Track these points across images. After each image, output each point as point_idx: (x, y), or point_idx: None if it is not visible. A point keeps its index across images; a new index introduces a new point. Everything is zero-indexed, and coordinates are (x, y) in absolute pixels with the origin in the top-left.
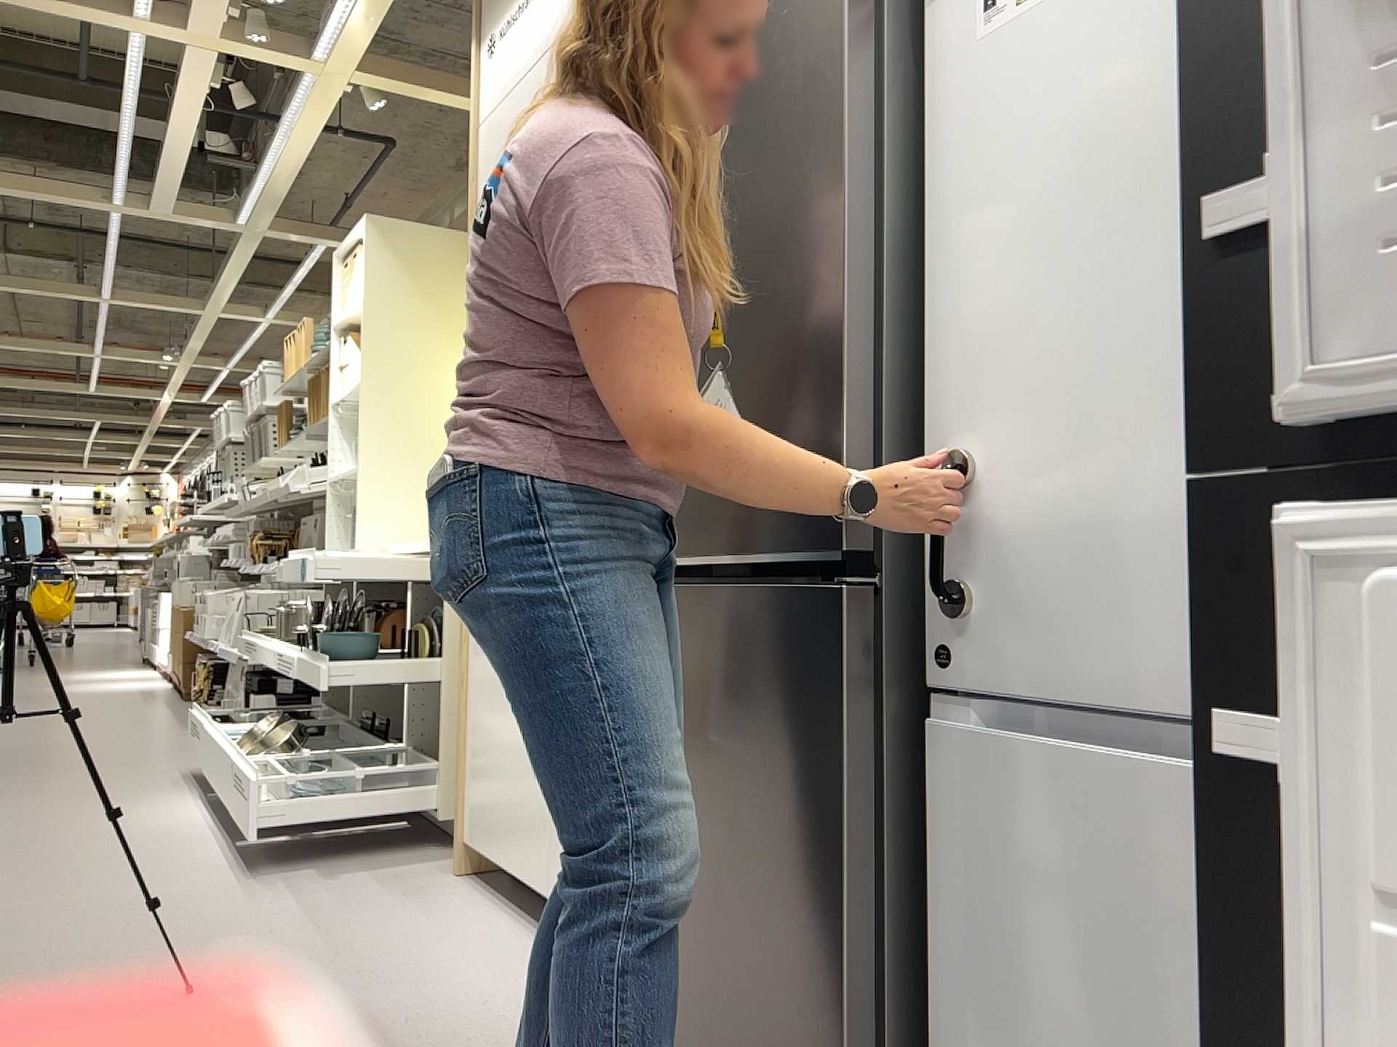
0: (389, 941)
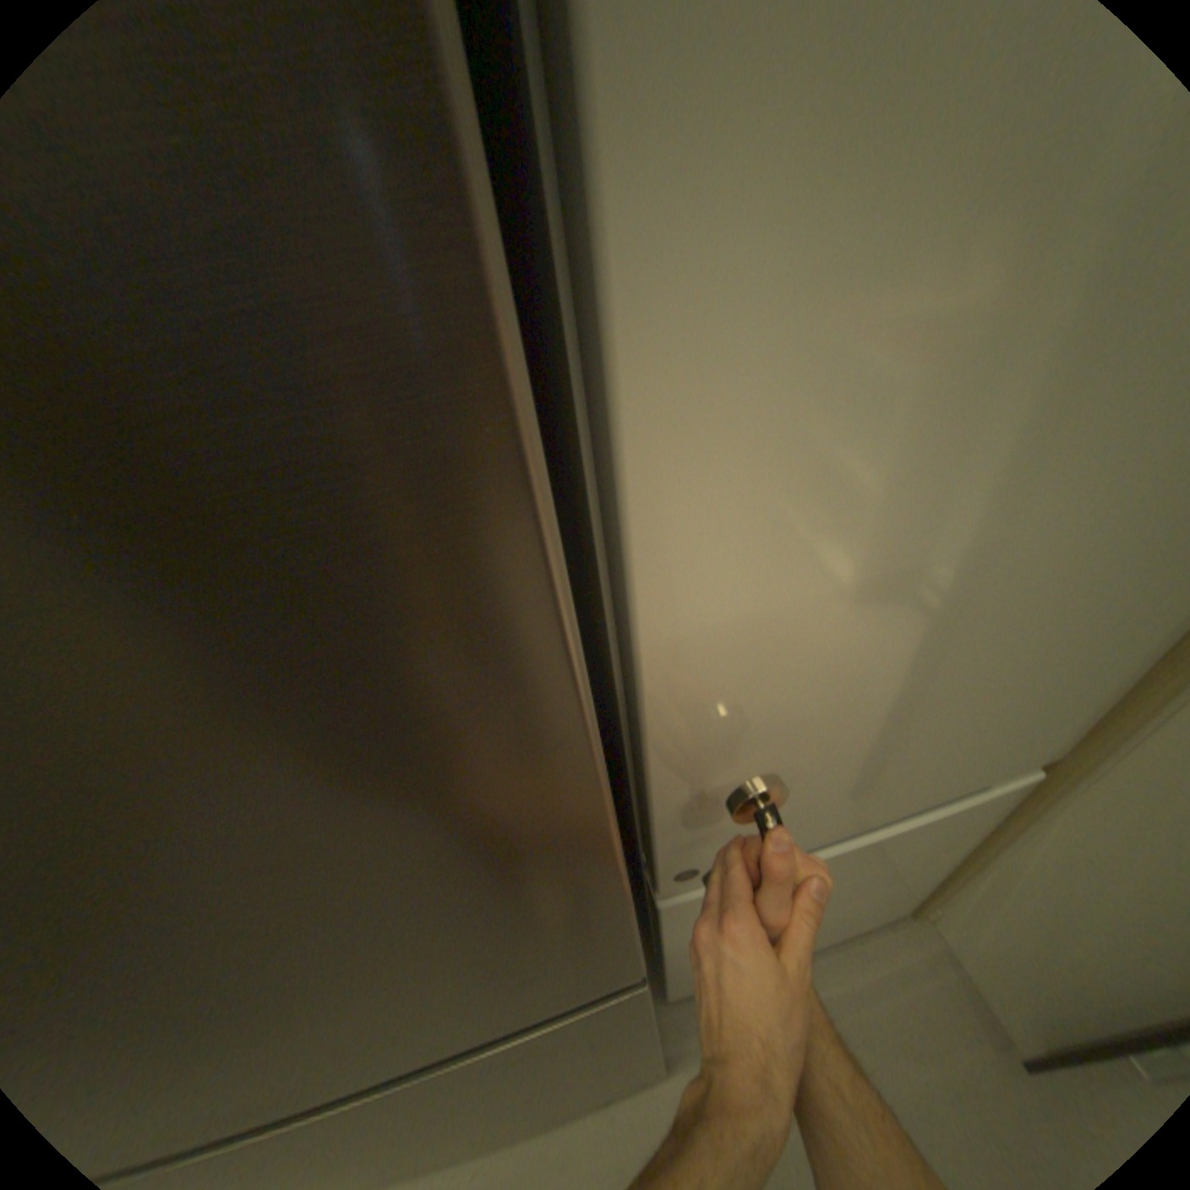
0: None
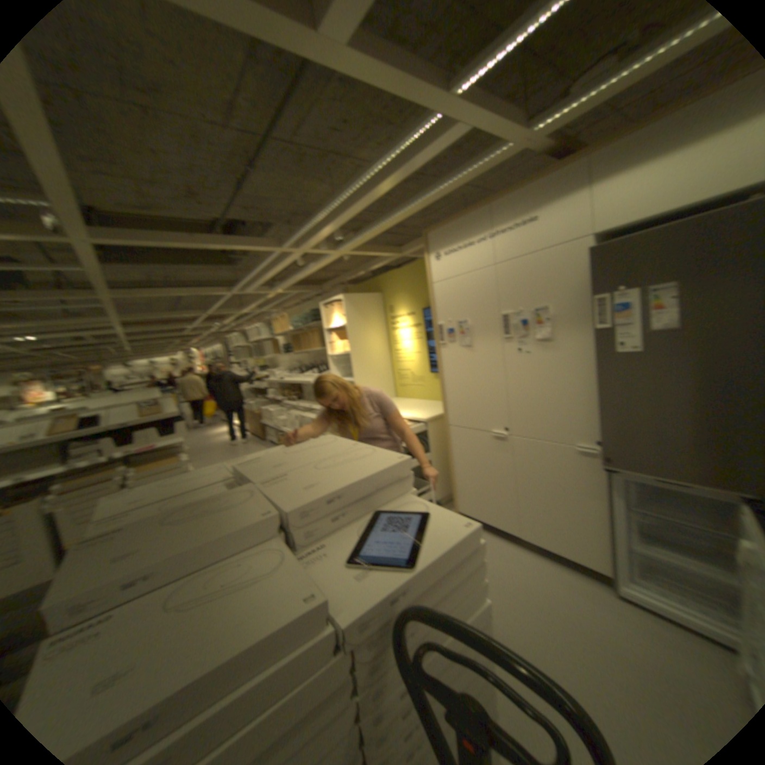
0: None
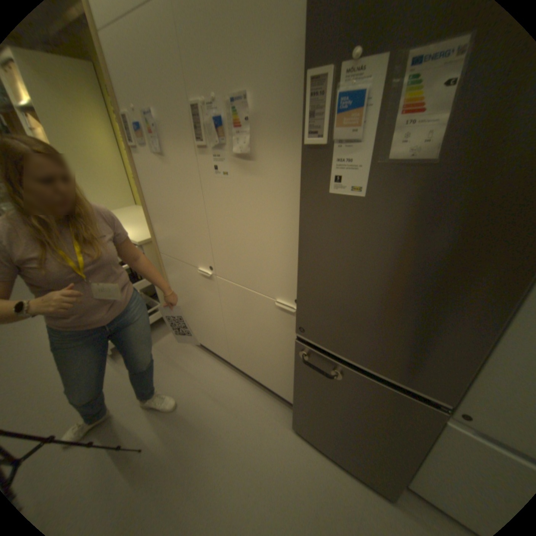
0: (185, 387)
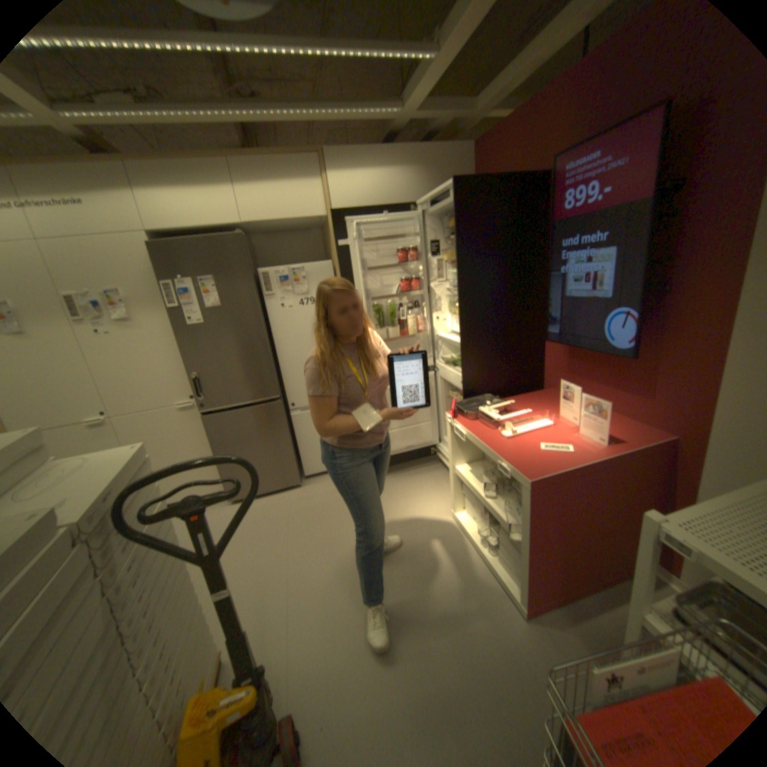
0: None
